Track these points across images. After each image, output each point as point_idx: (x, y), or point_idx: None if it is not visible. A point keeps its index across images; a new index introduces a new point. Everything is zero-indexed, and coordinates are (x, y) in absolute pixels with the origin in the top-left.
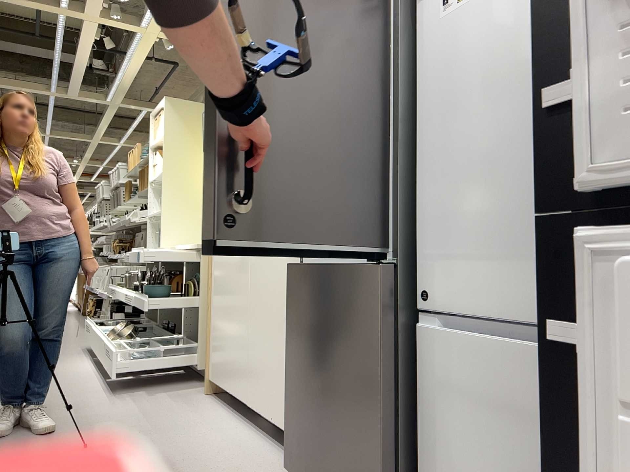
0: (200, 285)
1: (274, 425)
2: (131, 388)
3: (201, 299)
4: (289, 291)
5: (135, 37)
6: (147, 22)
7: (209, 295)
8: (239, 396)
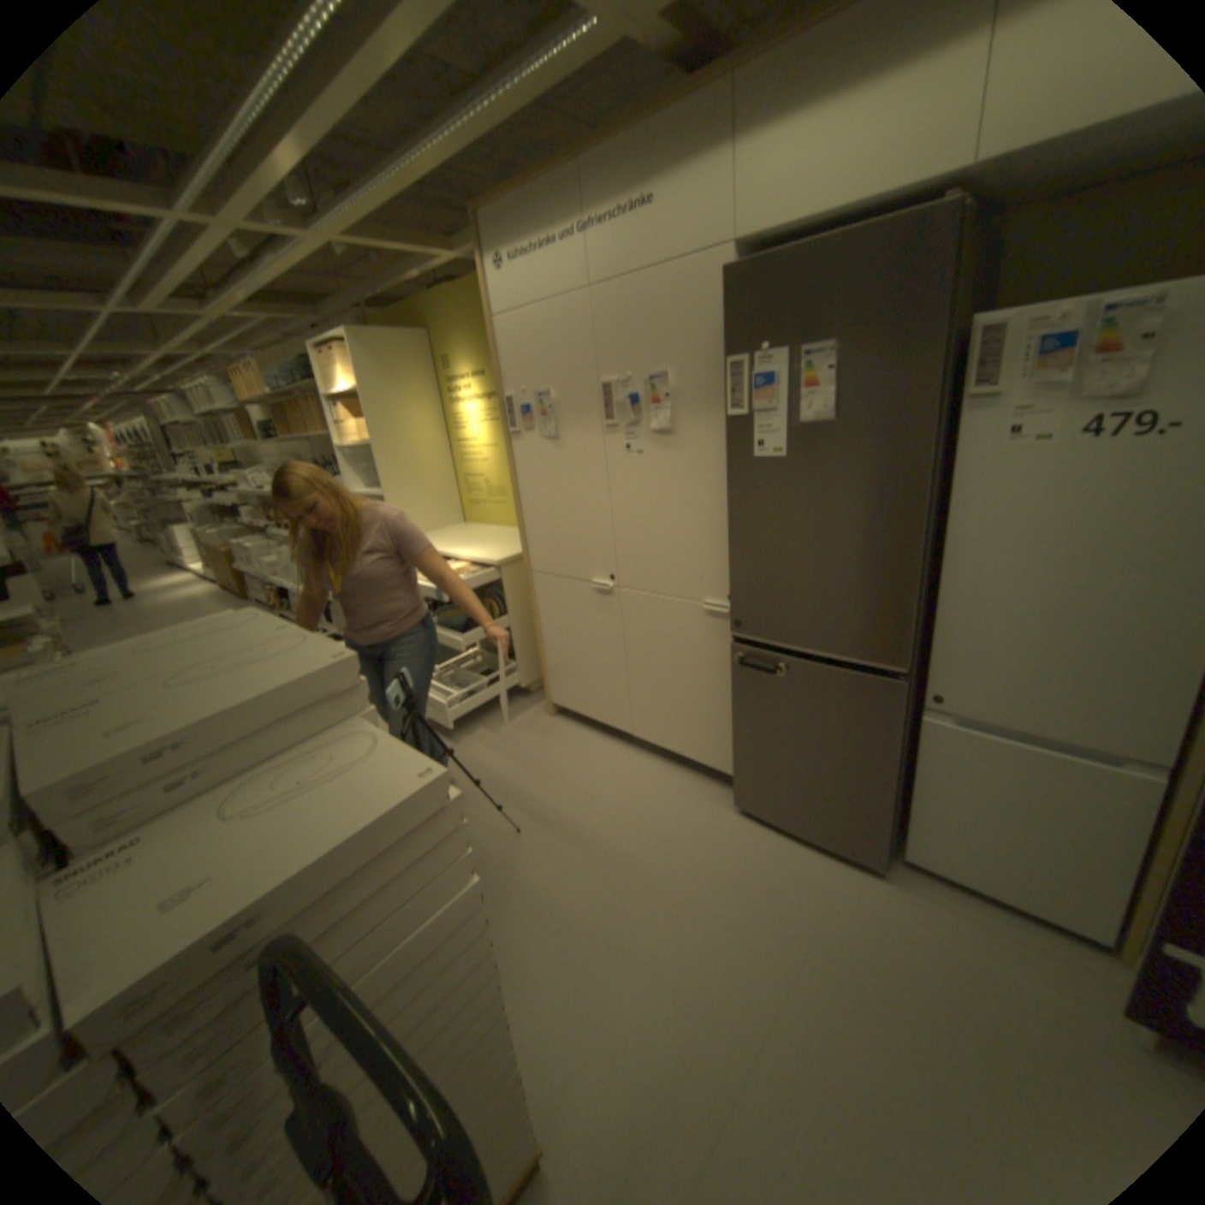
0: (503, 602)
1: (684, 756)
2: (463, 727)
3: (512, 619)
4: (738, 668)
5: (290, 241)
6: (323, 224)
7: (538, 622)
8: (616, 725)
